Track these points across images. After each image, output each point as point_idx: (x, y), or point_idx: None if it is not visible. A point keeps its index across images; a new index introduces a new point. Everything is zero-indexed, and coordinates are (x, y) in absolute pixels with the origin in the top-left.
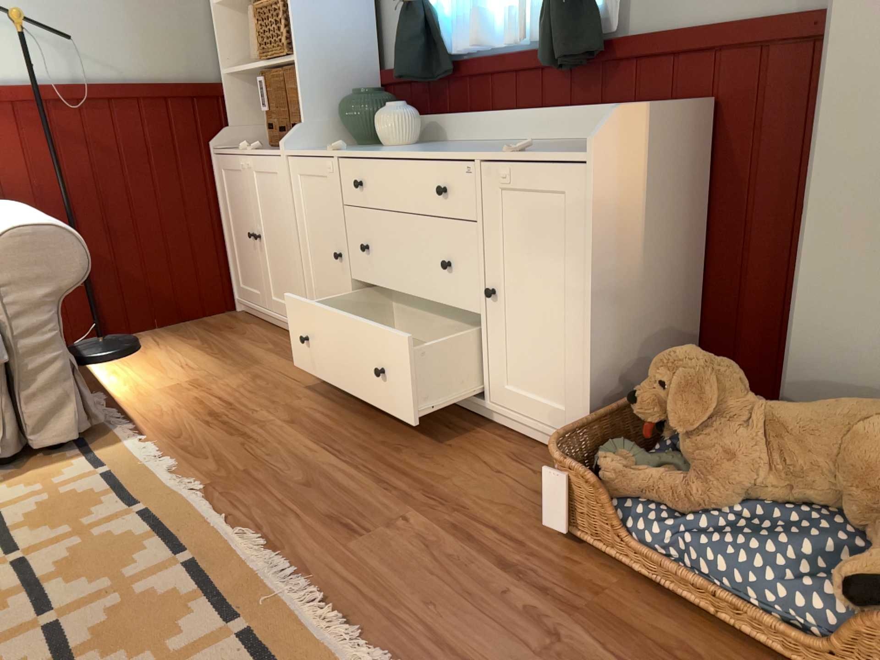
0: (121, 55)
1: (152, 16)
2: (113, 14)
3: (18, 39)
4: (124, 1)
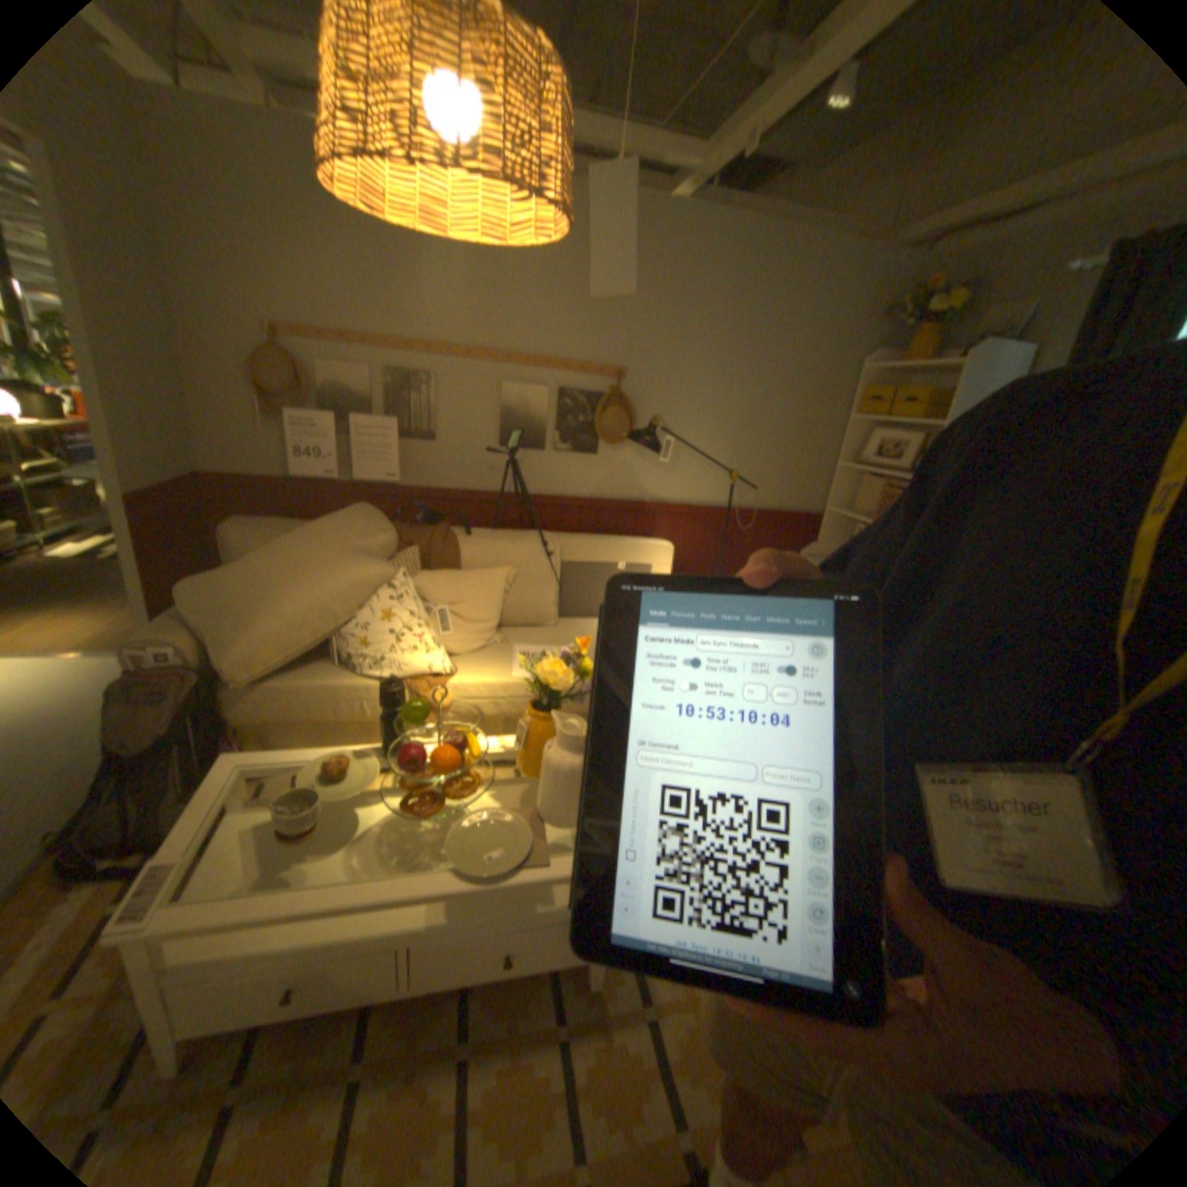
0: (770, 489)
1: (798, 466)
2: (776, 464)
3: (720, 477)
4: (785, 457)
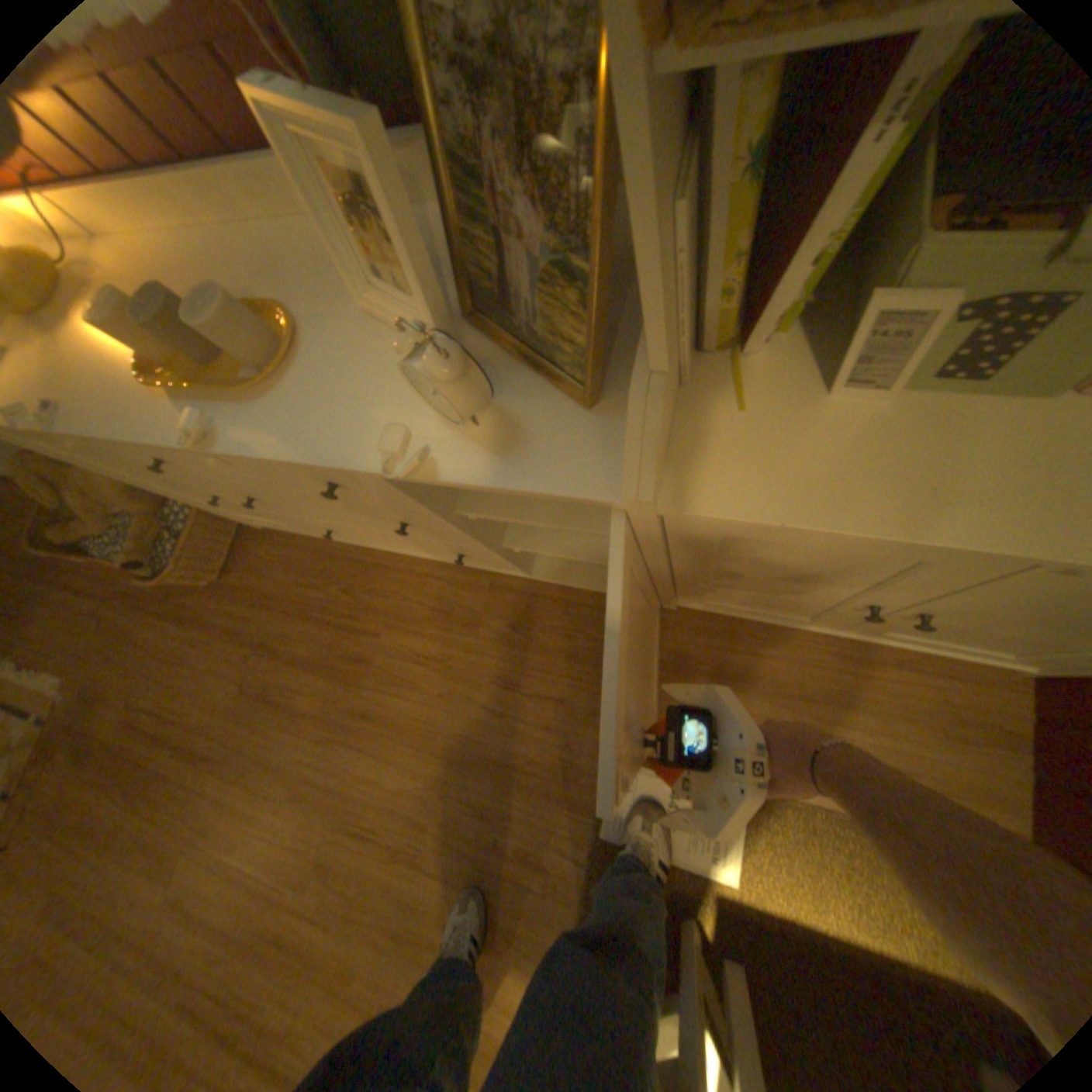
0: None
1: None
2: None
3: None
4: None
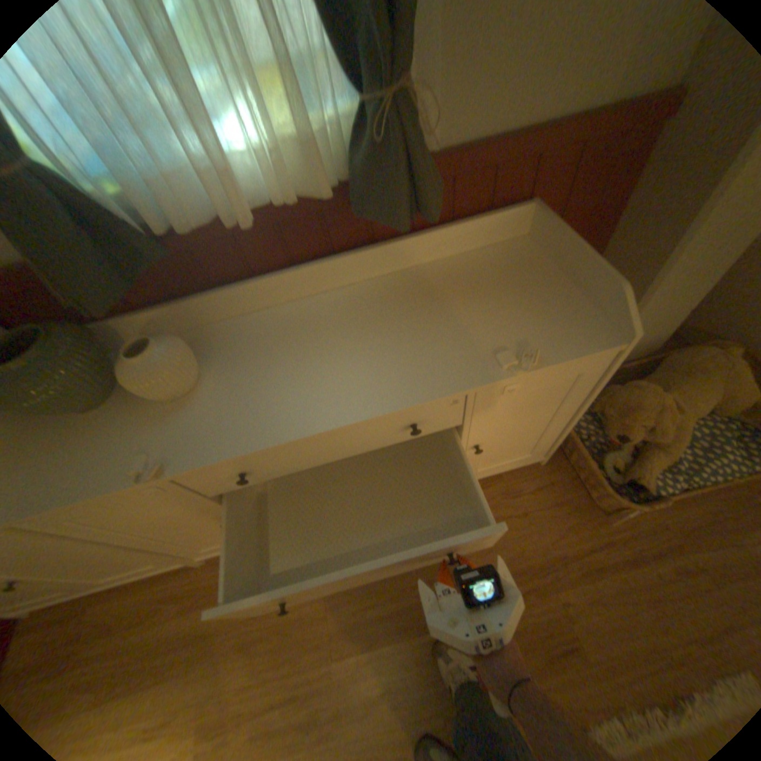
0: None
1: None
2: None
3: None
4: None
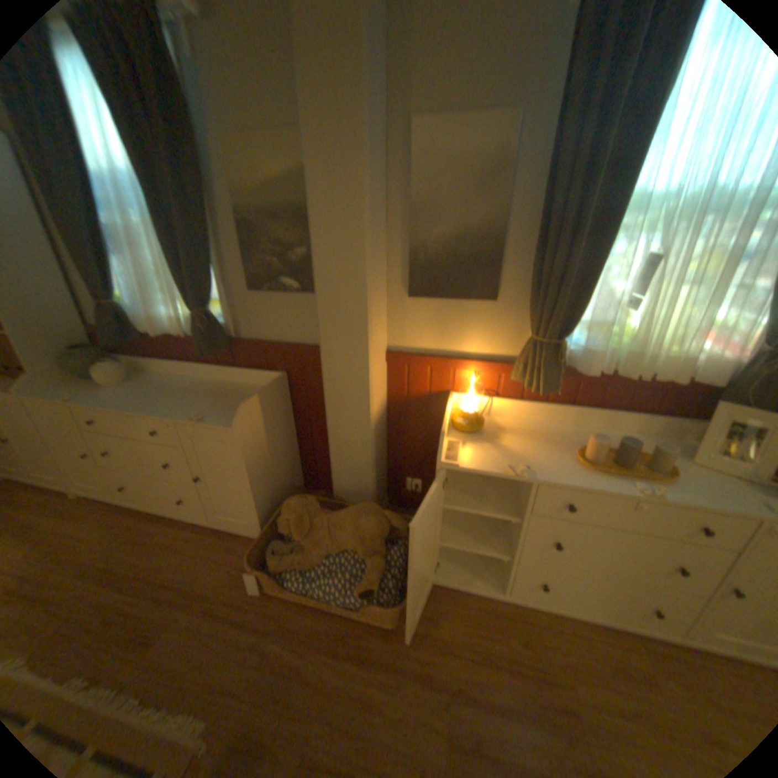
0: None
1: None
2: None
3: None
4: None
